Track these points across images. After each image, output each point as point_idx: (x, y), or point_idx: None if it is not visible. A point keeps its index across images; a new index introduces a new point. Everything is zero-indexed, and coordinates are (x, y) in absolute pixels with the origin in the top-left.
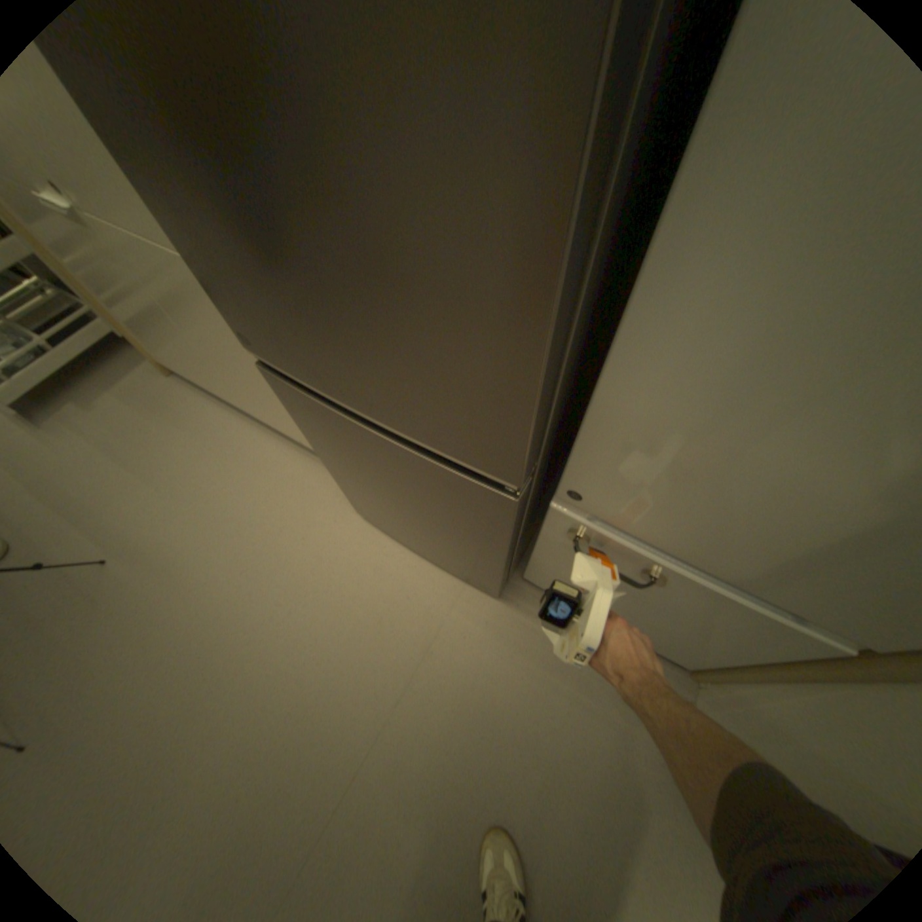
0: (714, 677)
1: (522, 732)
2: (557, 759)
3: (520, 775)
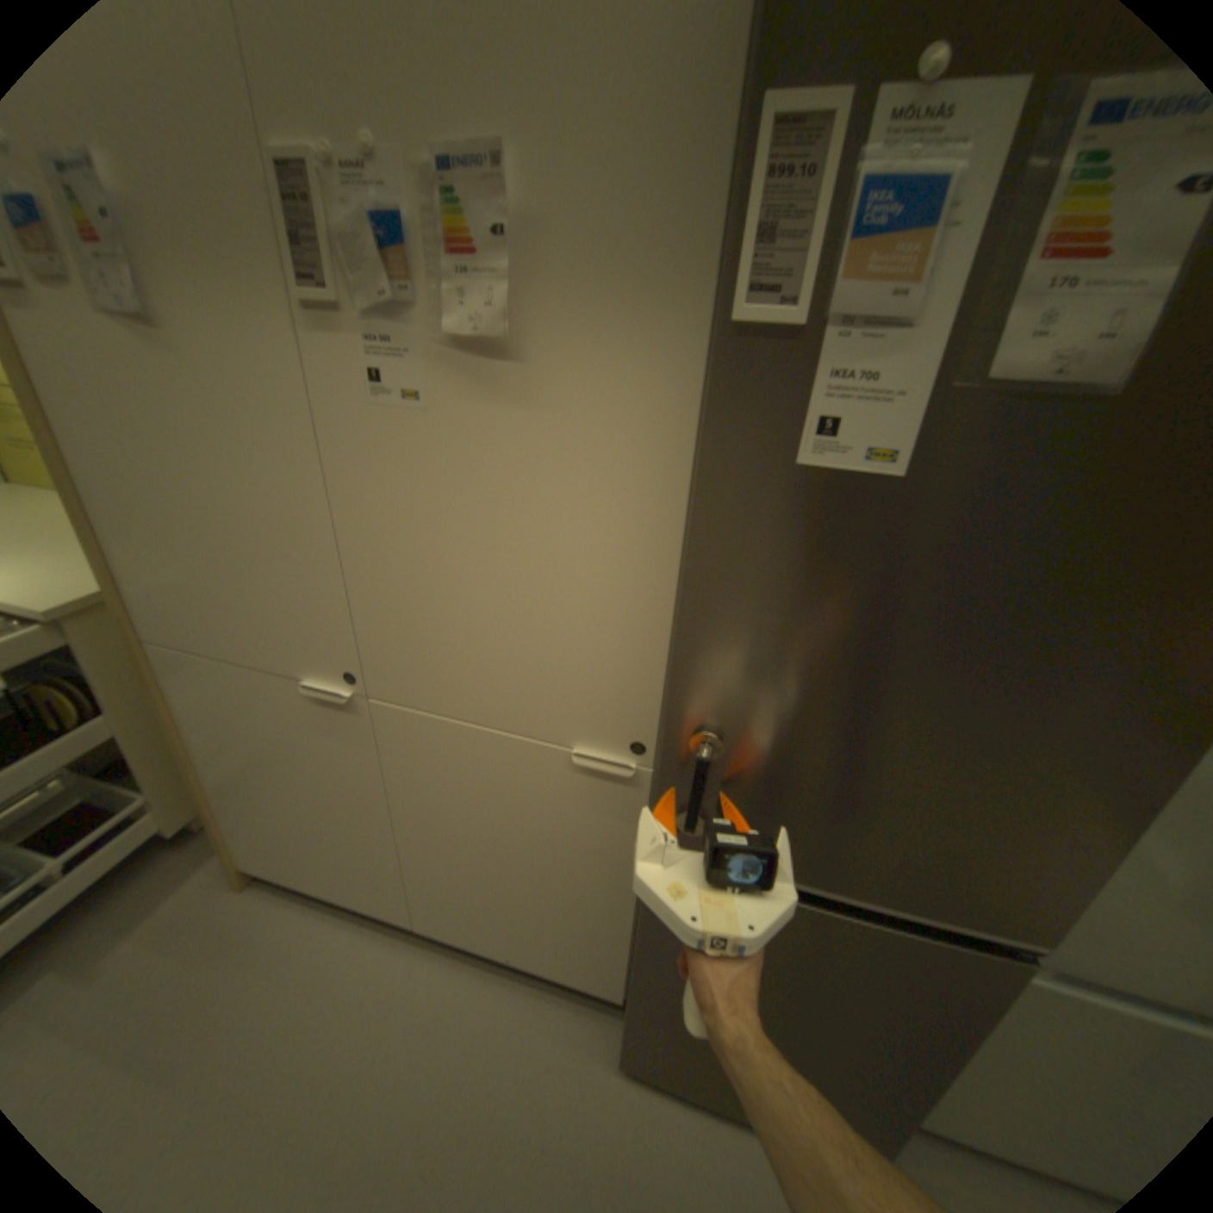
0: None
1: None
2: None
3: None
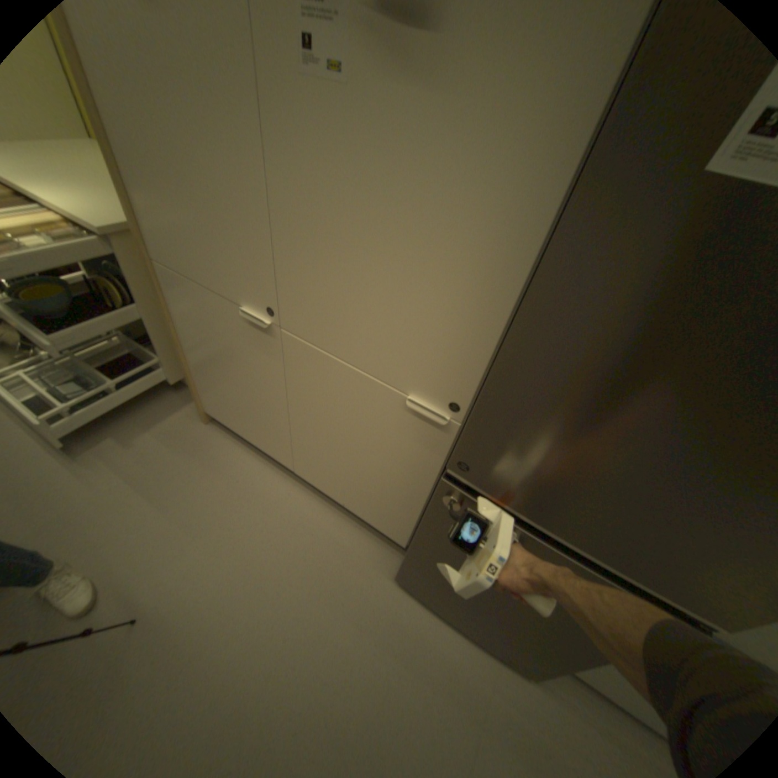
0: None
1: None
2: None
3: None
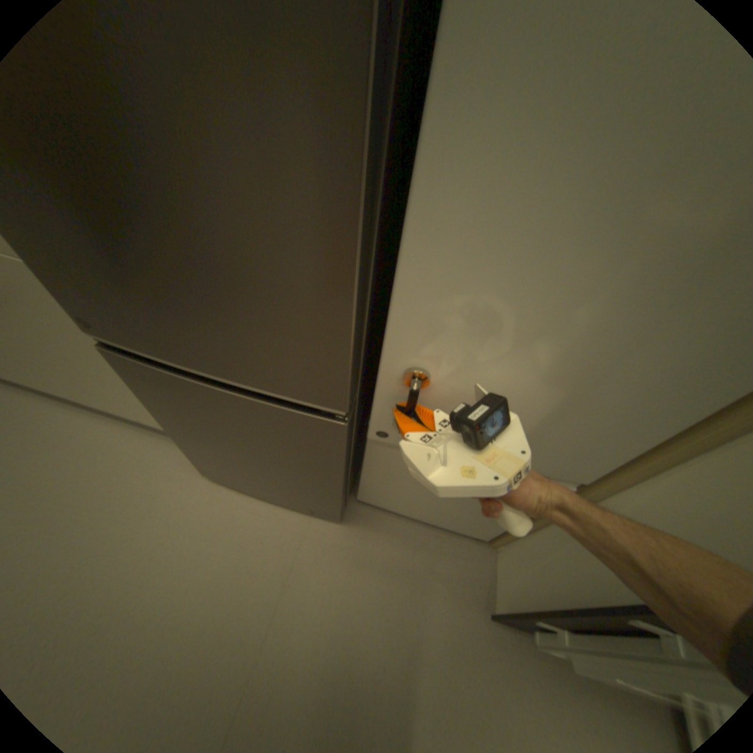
0: (504, 540)
1: (376, 631)
2: (408, 644)
3: (381, 671)
